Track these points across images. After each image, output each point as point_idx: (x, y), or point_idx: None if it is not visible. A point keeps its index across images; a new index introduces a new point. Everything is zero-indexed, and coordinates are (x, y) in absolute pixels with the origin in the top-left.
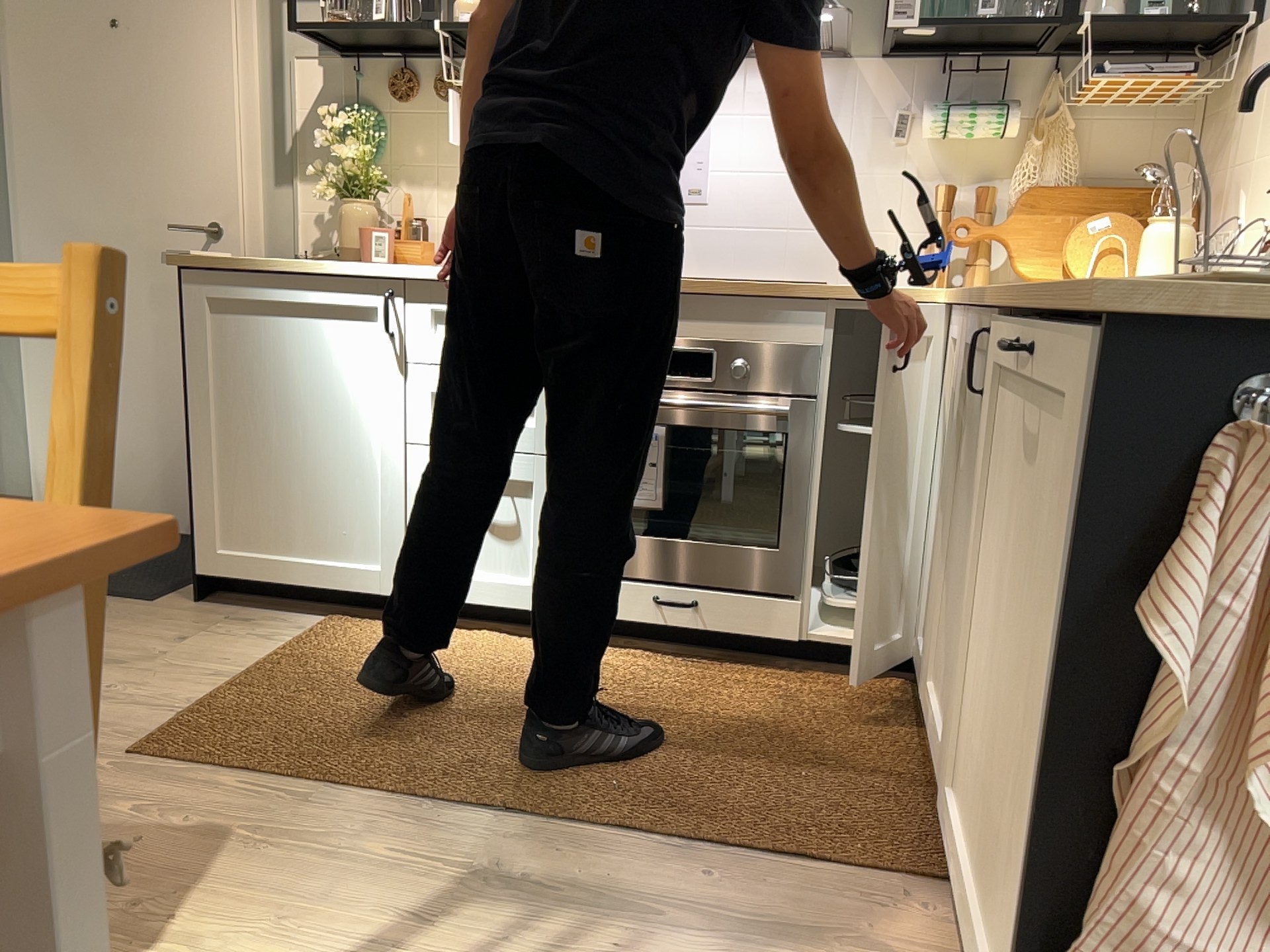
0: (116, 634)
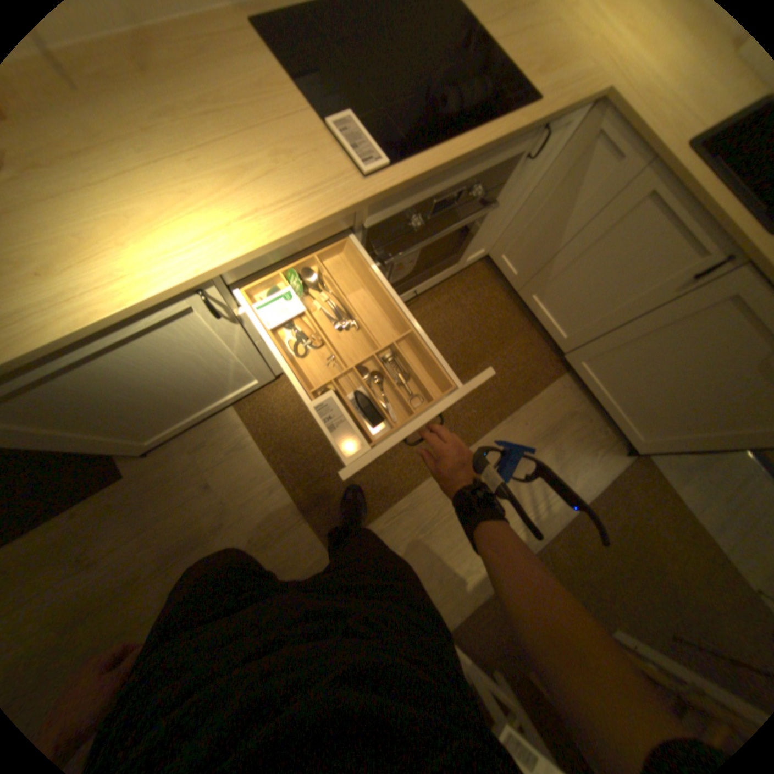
0: (167, 516)
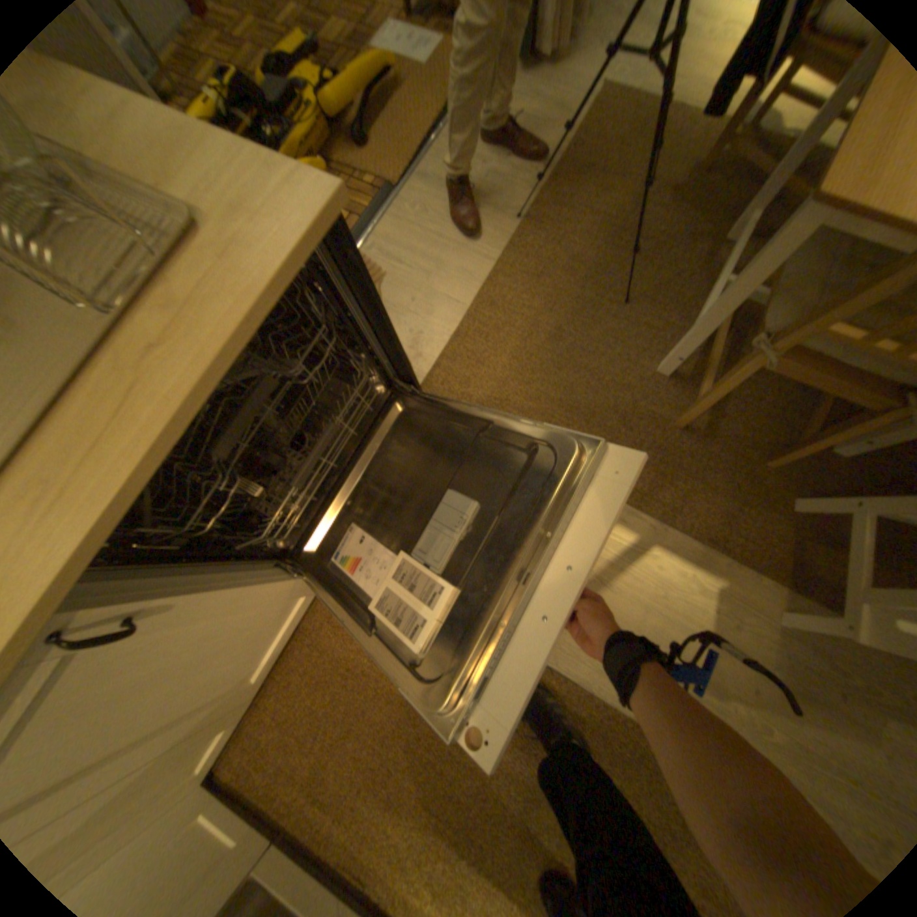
0: None
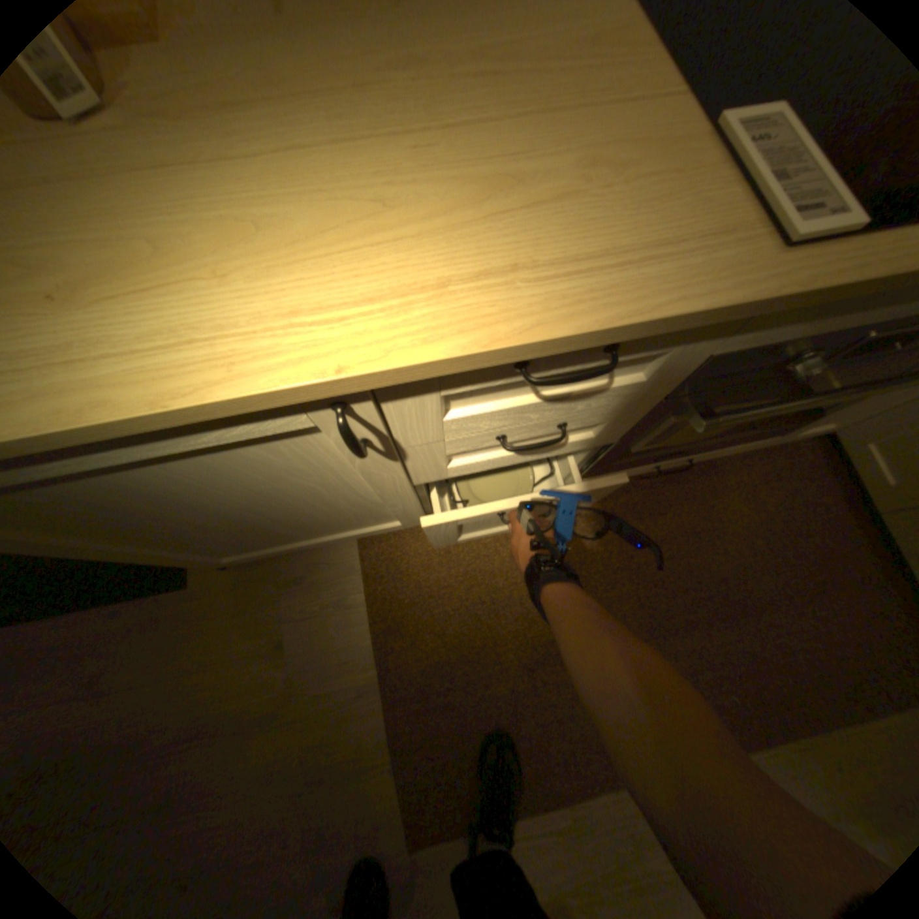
0: (214, 666)
